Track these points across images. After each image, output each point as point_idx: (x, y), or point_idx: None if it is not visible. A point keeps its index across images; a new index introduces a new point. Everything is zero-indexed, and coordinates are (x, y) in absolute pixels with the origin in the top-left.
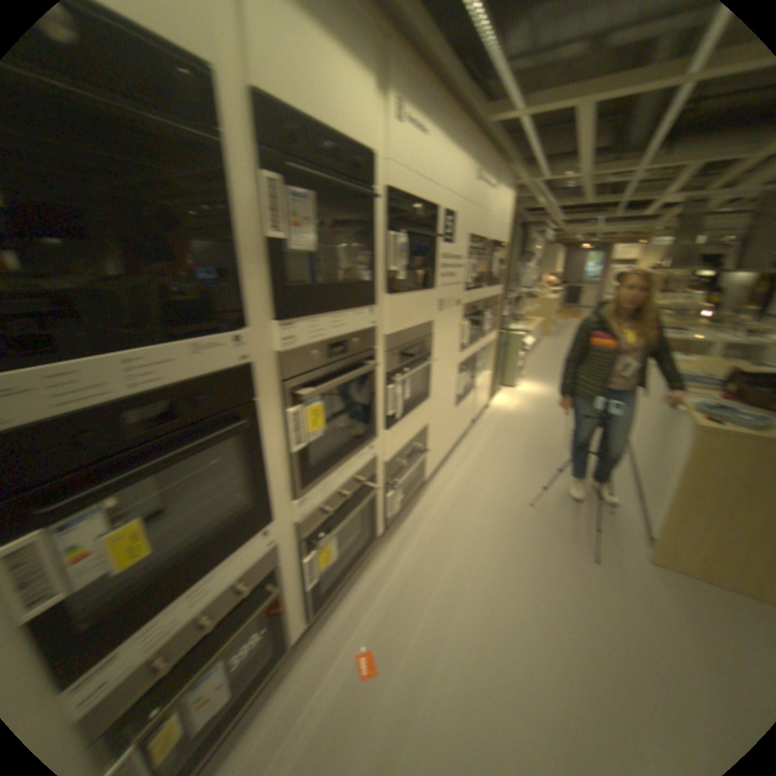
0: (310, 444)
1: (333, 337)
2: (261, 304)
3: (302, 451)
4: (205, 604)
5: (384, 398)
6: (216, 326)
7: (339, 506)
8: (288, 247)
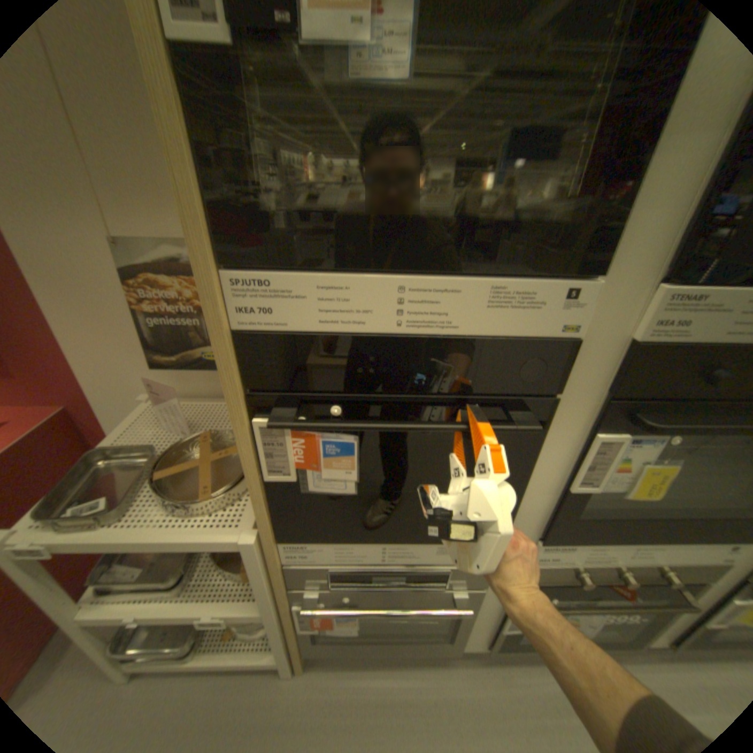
0: None
1: None
2: None
3: None
4: (640, 564)
5: None
6: None
7: None
8: None
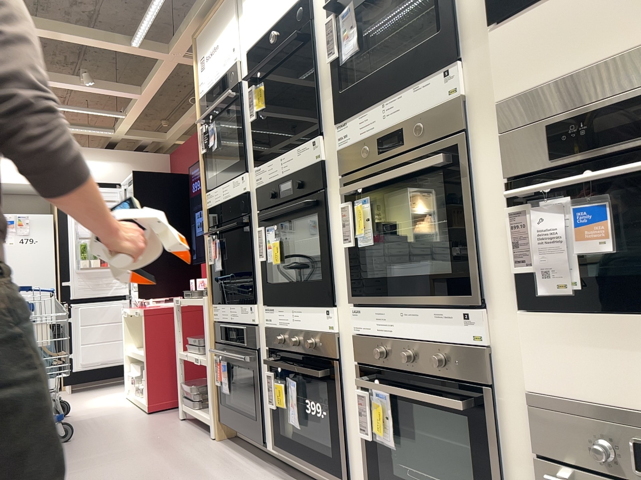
0: (361, 248)
1: (382, 128)
2: (329, 115)
3: (353, 251)
4: (297, 329)
5: (509, 229)
6: (308, 137)
7: (405, 369)
8: (345, 61)
